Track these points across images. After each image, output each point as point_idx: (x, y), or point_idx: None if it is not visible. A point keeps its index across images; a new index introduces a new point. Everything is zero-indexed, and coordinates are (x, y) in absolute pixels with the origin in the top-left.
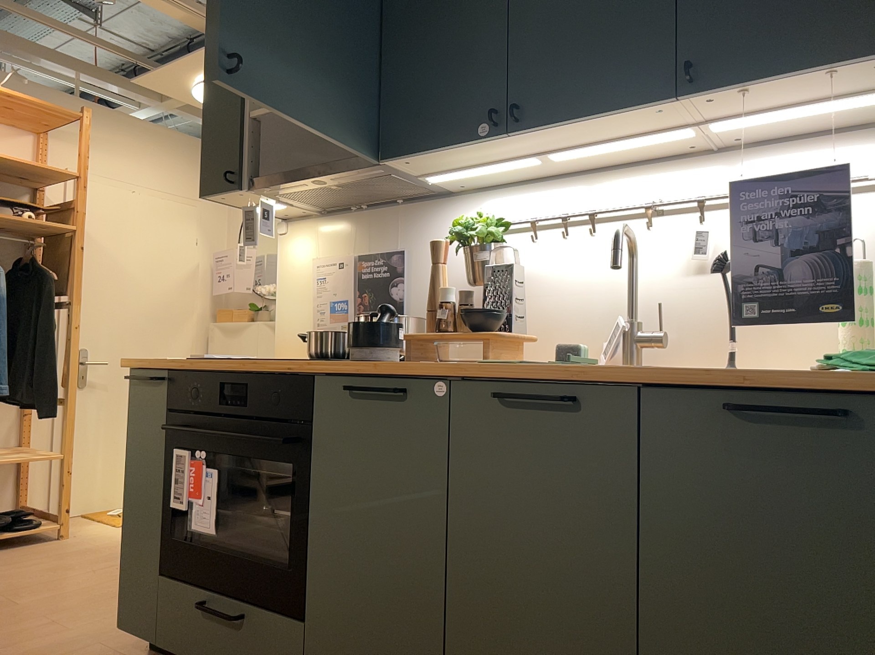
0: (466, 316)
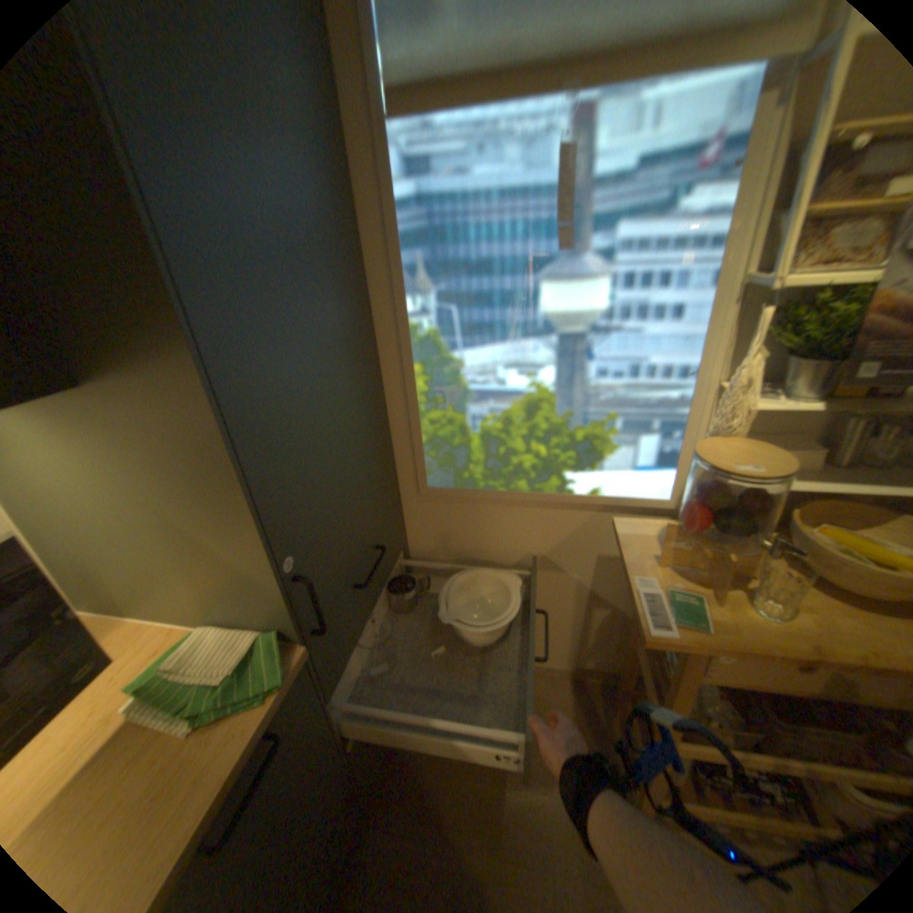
0: None
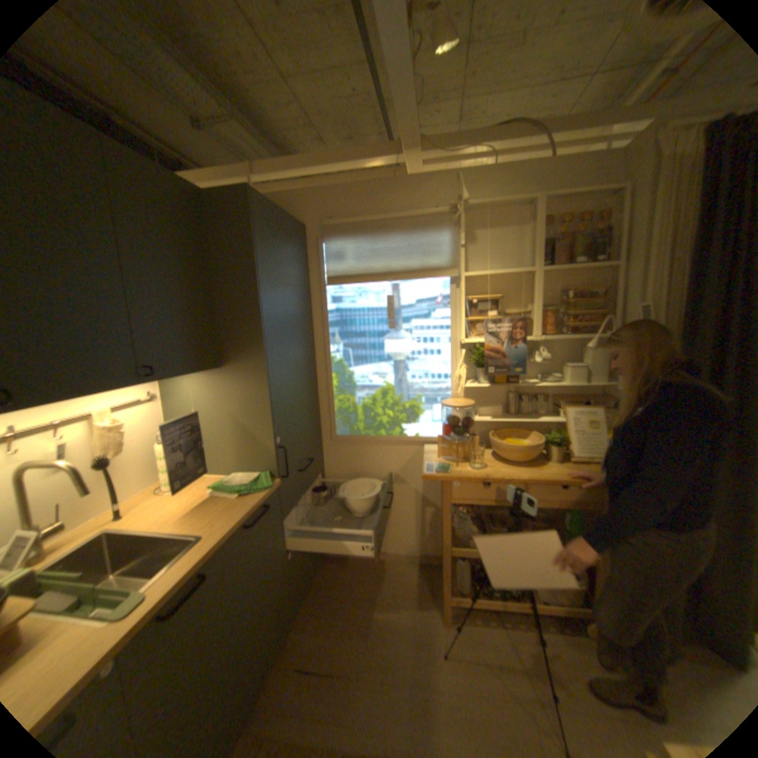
0: None
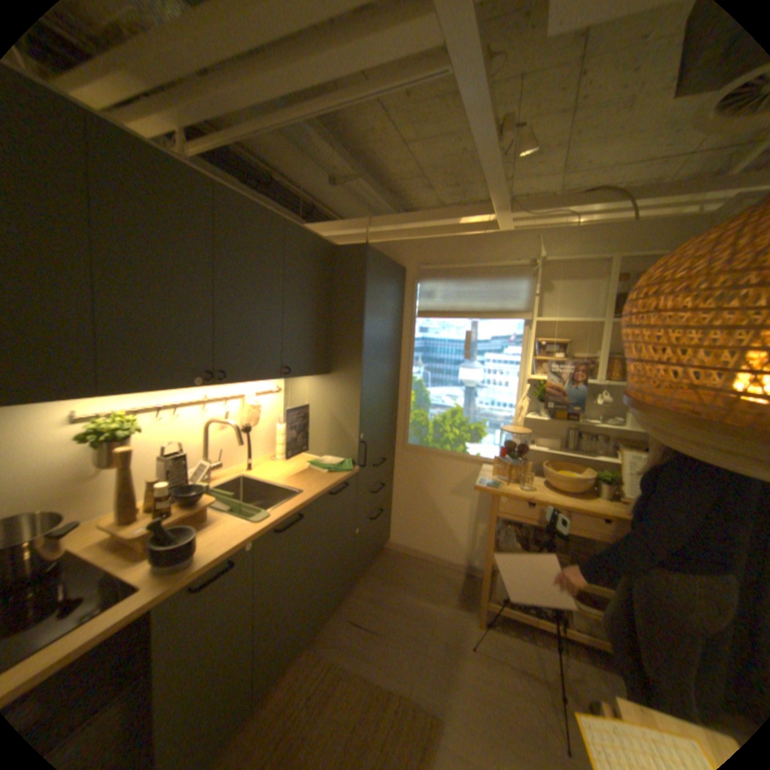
0: (177, 498)
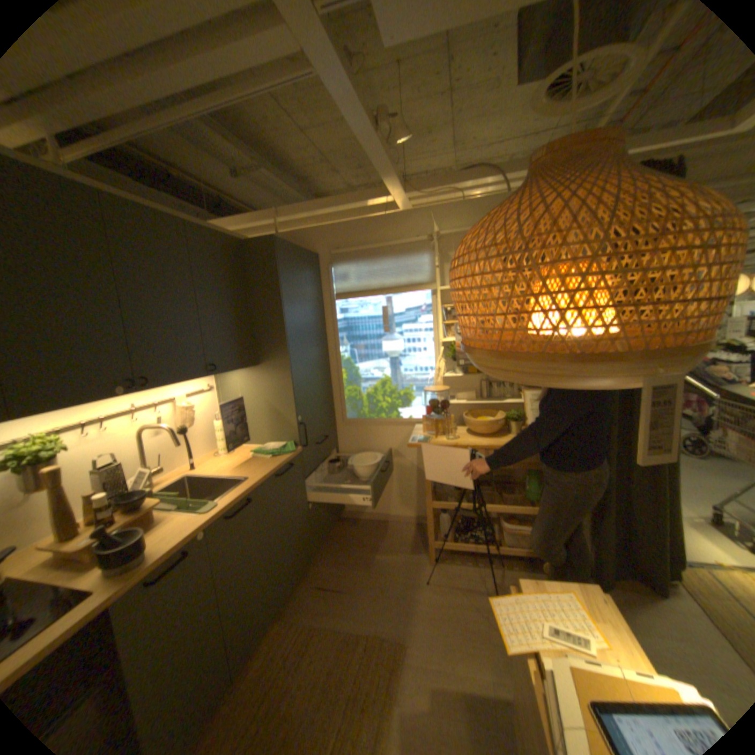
0: (117, 507)
